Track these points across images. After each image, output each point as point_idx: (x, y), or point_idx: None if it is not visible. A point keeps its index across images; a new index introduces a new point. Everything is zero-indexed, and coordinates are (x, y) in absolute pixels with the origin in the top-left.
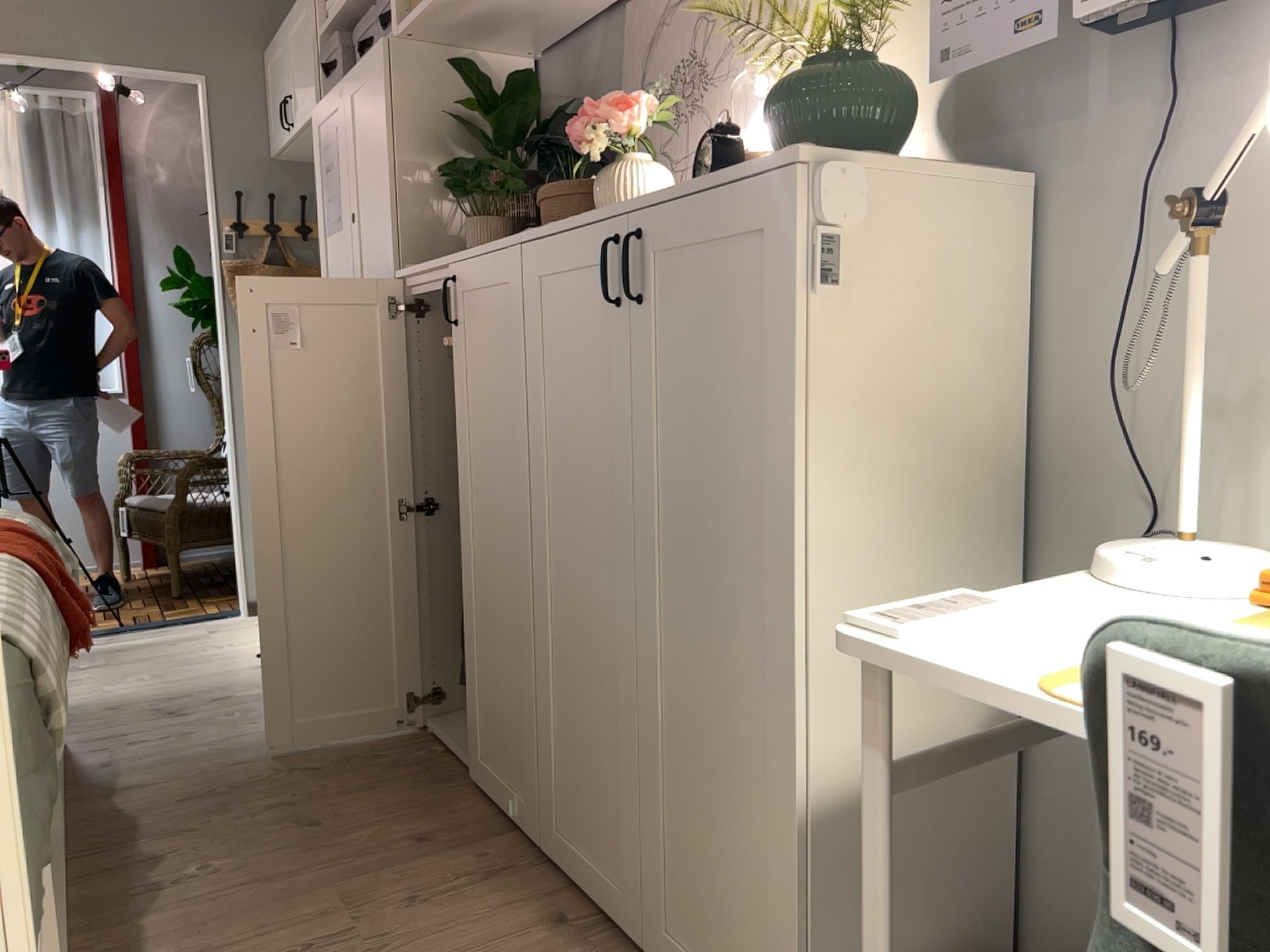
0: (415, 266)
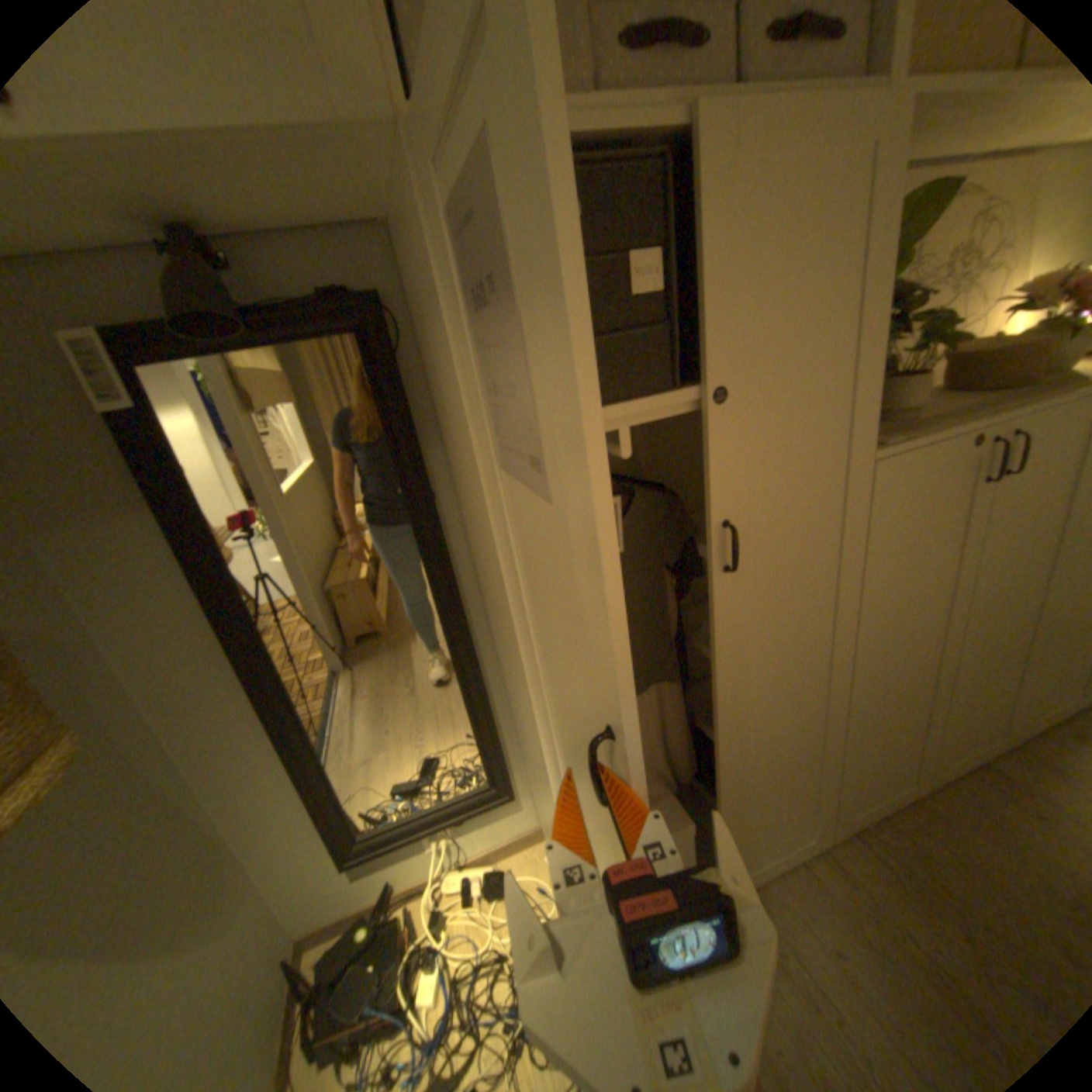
0: (900, 438)
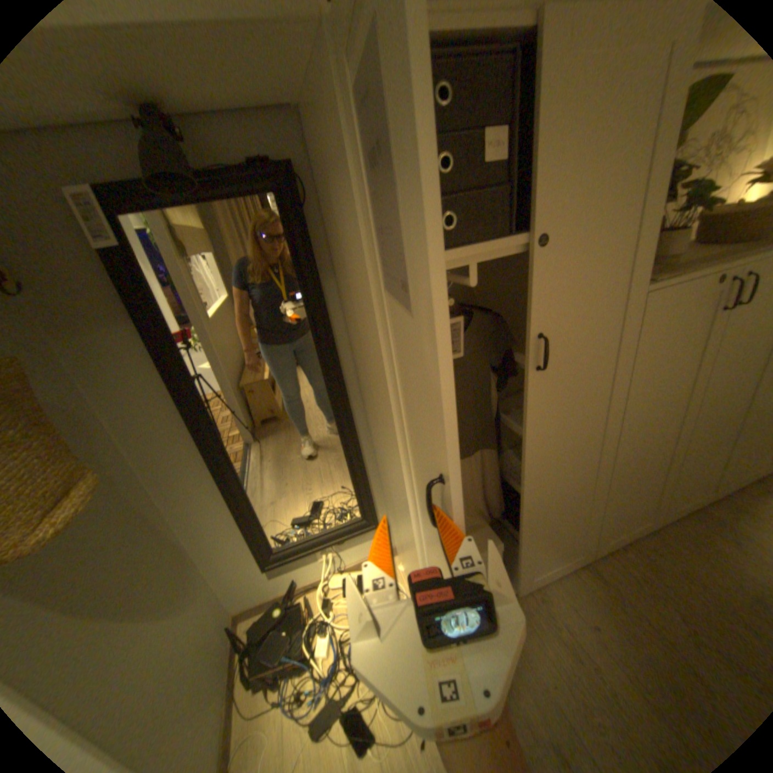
0: (666, 276)
